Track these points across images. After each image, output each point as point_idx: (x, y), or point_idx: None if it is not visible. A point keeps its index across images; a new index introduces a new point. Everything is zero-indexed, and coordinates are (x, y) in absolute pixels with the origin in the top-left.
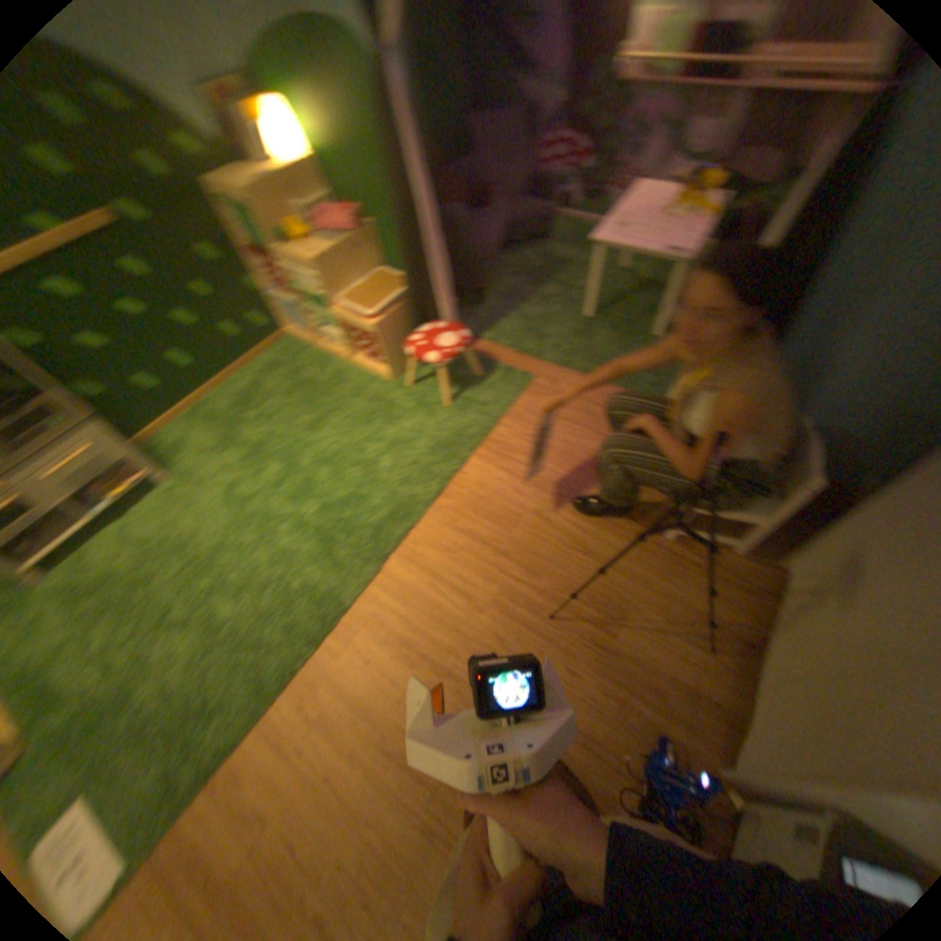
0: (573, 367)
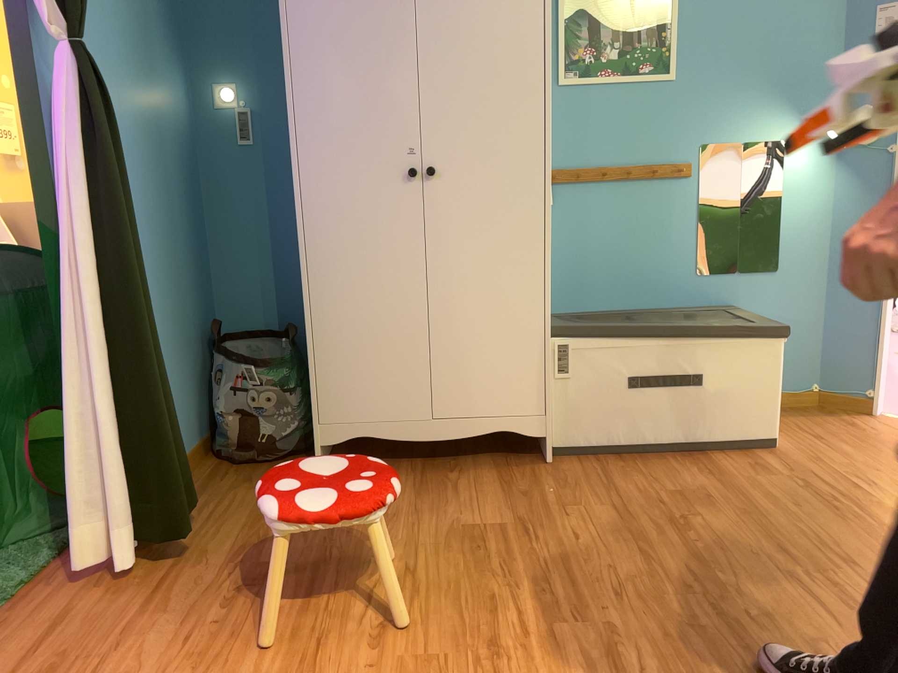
0: None
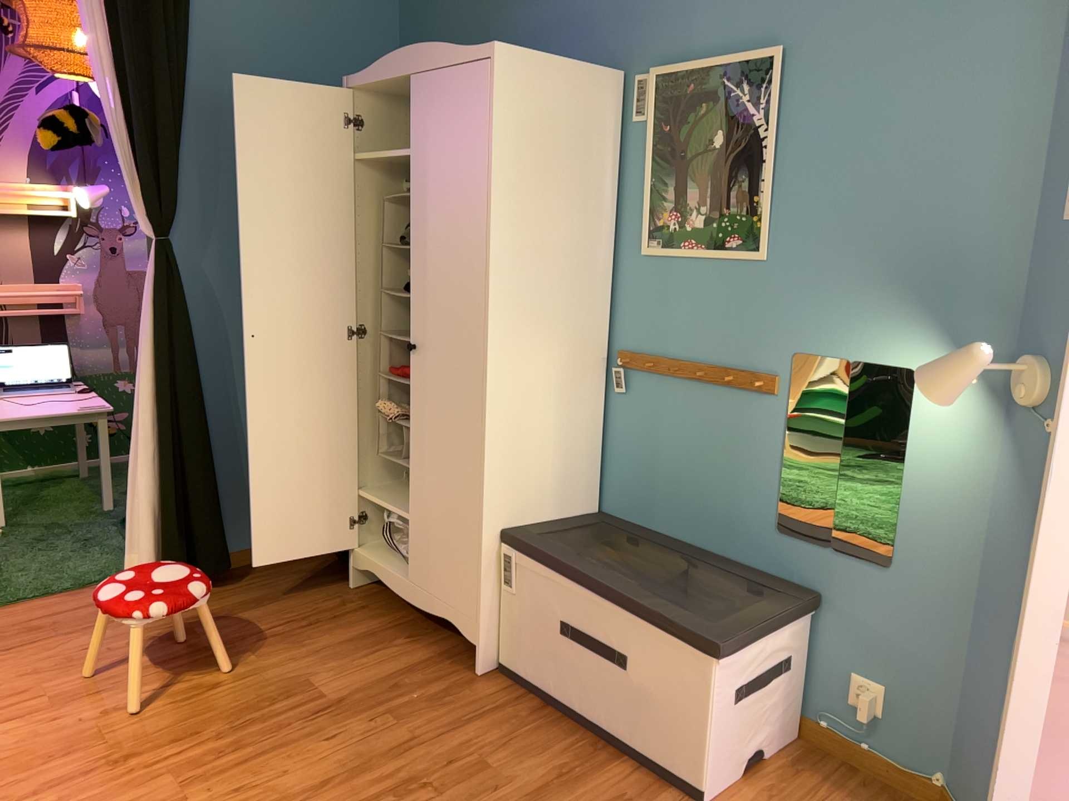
0: None
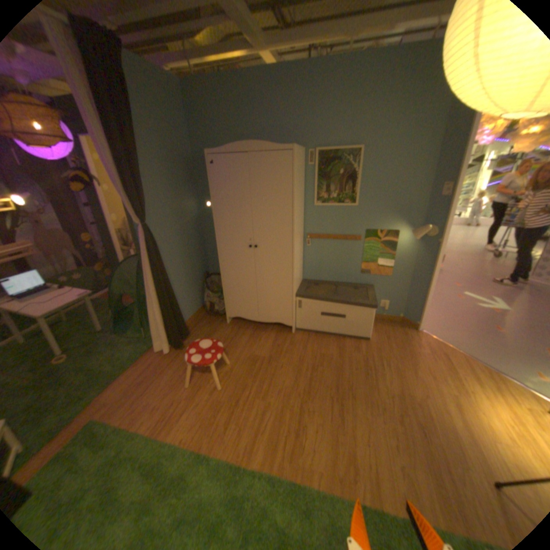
0: (91, 398)
